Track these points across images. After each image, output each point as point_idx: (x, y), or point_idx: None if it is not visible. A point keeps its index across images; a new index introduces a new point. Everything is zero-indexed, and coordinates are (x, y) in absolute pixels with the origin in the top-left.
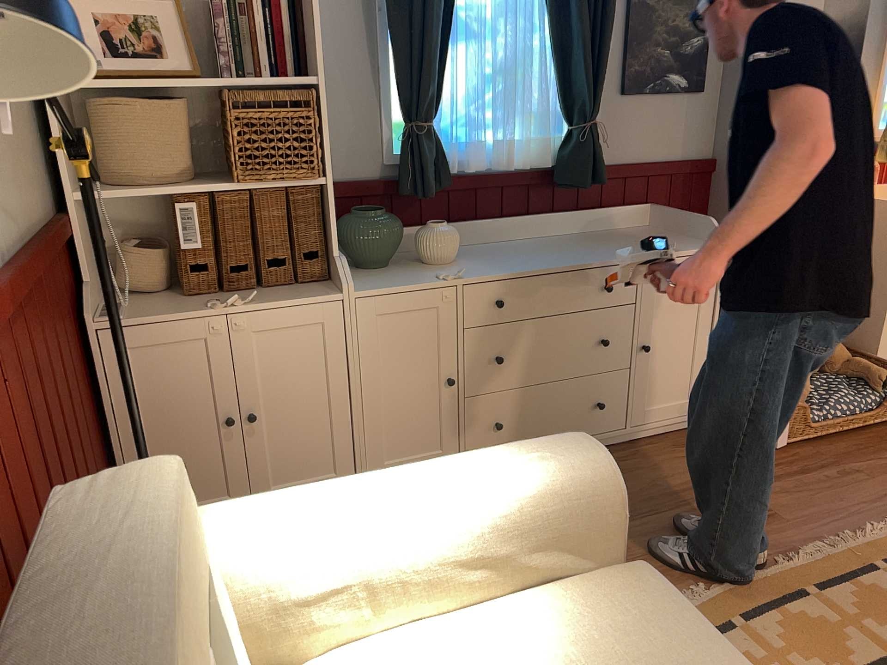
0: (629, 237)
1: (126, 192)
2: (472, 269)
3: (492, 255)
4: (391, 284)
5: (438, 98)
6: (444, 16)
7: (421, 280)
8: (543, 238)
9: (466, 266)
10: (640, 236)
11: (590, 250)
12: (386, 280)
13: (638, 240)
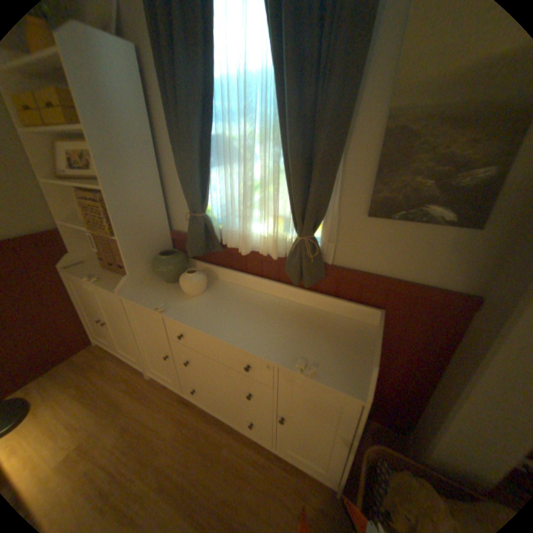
0: (331, 330)
1: (68, 223)
2: (187, 306)
3: (226, 299)
4: (141, 297)
5: (204, 198)
6: (200, 145)
7: (153, 302)
8: (284, 298)
9: (193, 302)
10: (342, 333)
11: (275, 328)
12: (148, 293)
13: (329, 337)
